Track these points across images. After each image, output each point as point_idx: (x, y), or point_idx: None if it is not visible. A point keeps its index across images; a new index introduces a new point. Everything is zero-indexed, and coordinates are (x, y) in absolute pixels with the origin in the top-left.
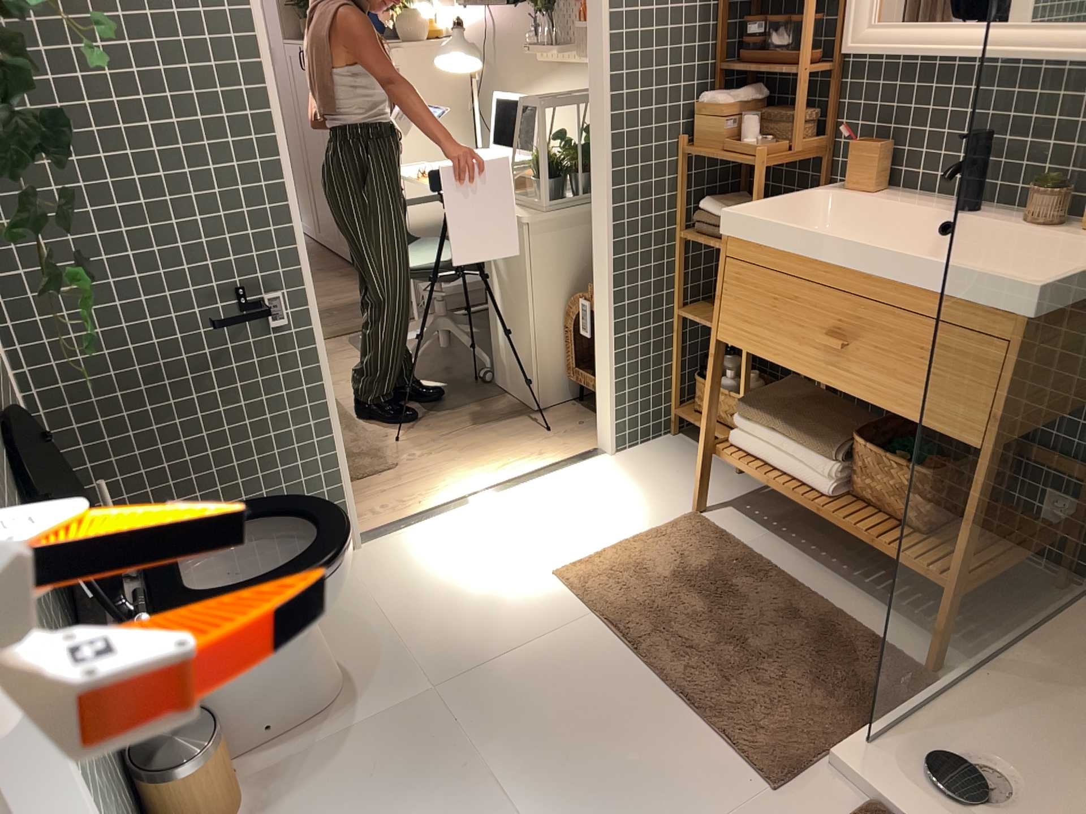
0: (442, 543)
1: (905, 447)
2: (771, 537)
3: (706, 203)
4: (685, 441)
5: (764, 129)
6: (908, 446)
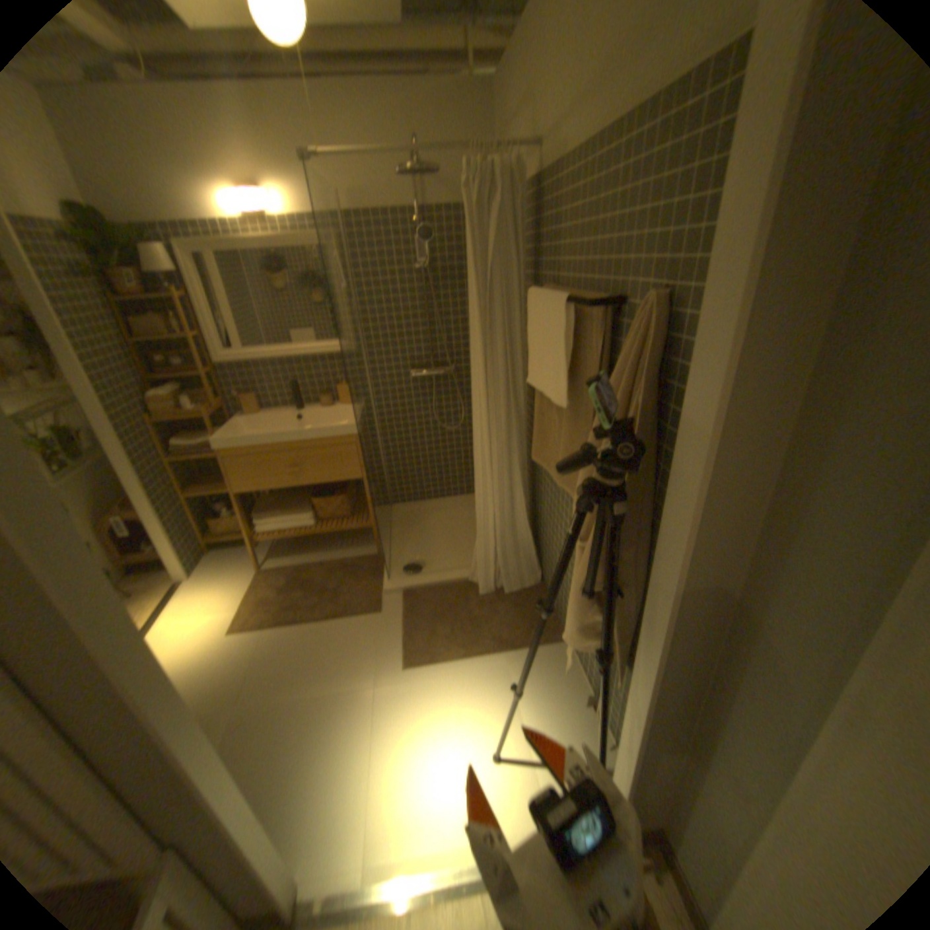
0: None
1: (324, 497)
2: (294, 559)
3: (167, 444)
4: (214, 555)
5: (193, 403)
6: (324, 496)
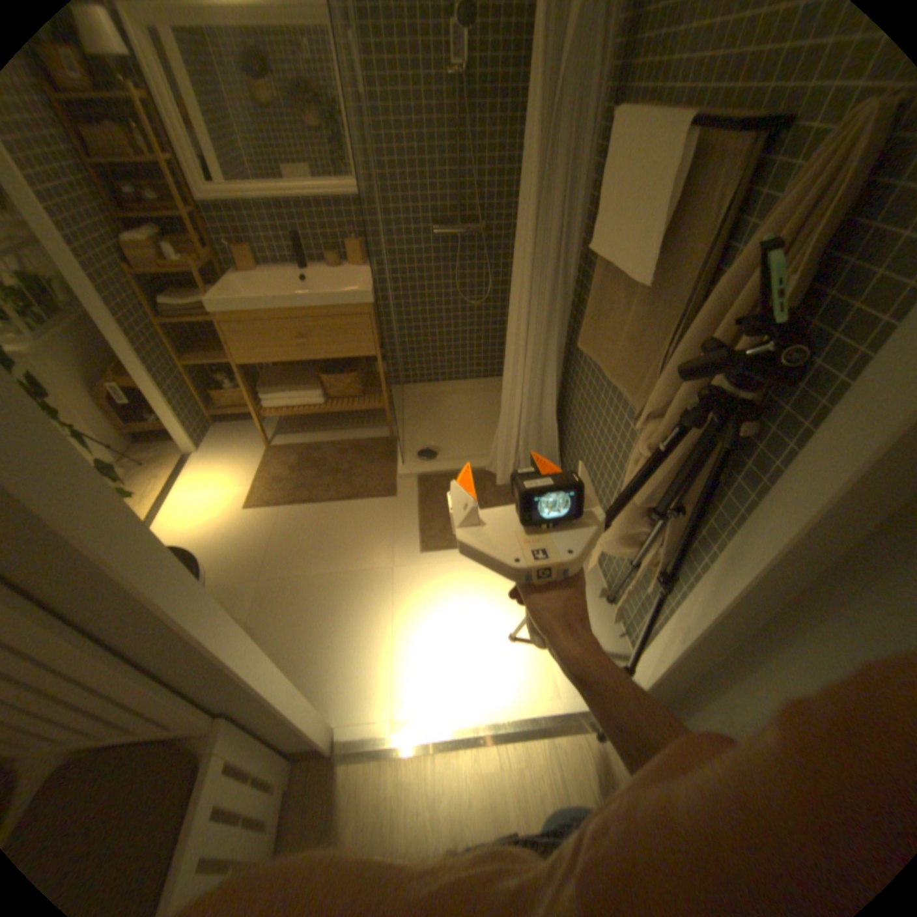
0: (168, 544)
1: (334, 372)
2: (306, 435)
3: (156, 300)
4: (223, 426)
5: (179, 250)
6: (335, 371)
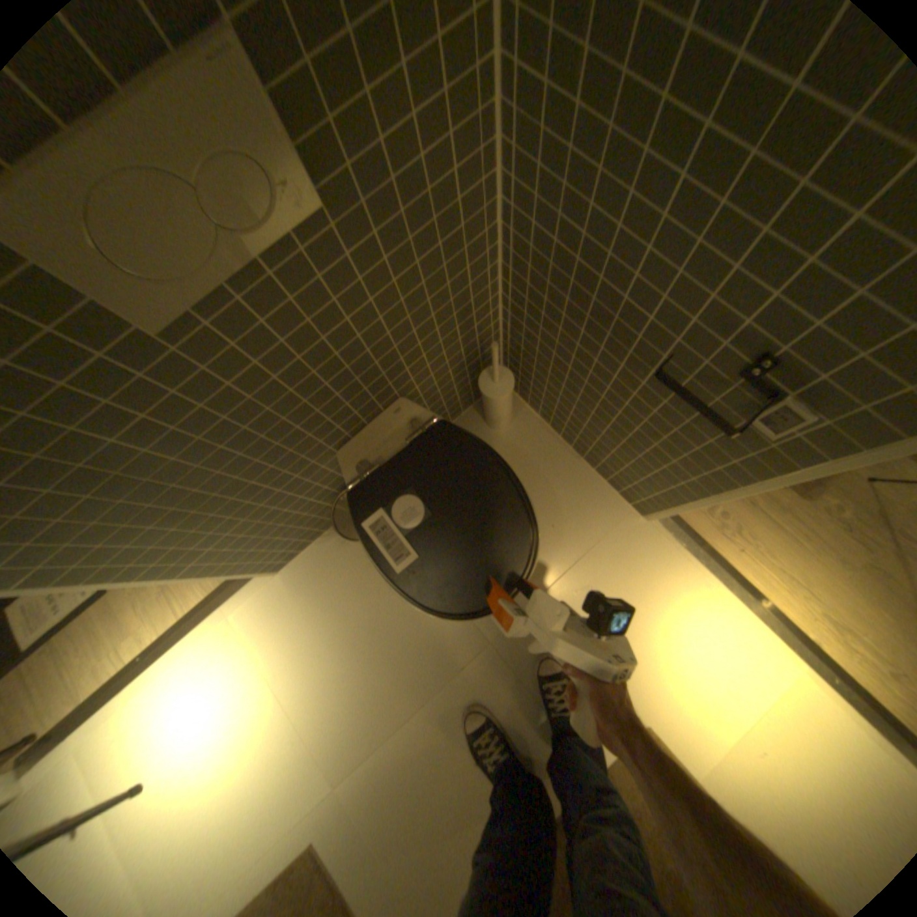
0: (674, 602)
1: None
2: None
3: None
4: None
5: None
6: None
